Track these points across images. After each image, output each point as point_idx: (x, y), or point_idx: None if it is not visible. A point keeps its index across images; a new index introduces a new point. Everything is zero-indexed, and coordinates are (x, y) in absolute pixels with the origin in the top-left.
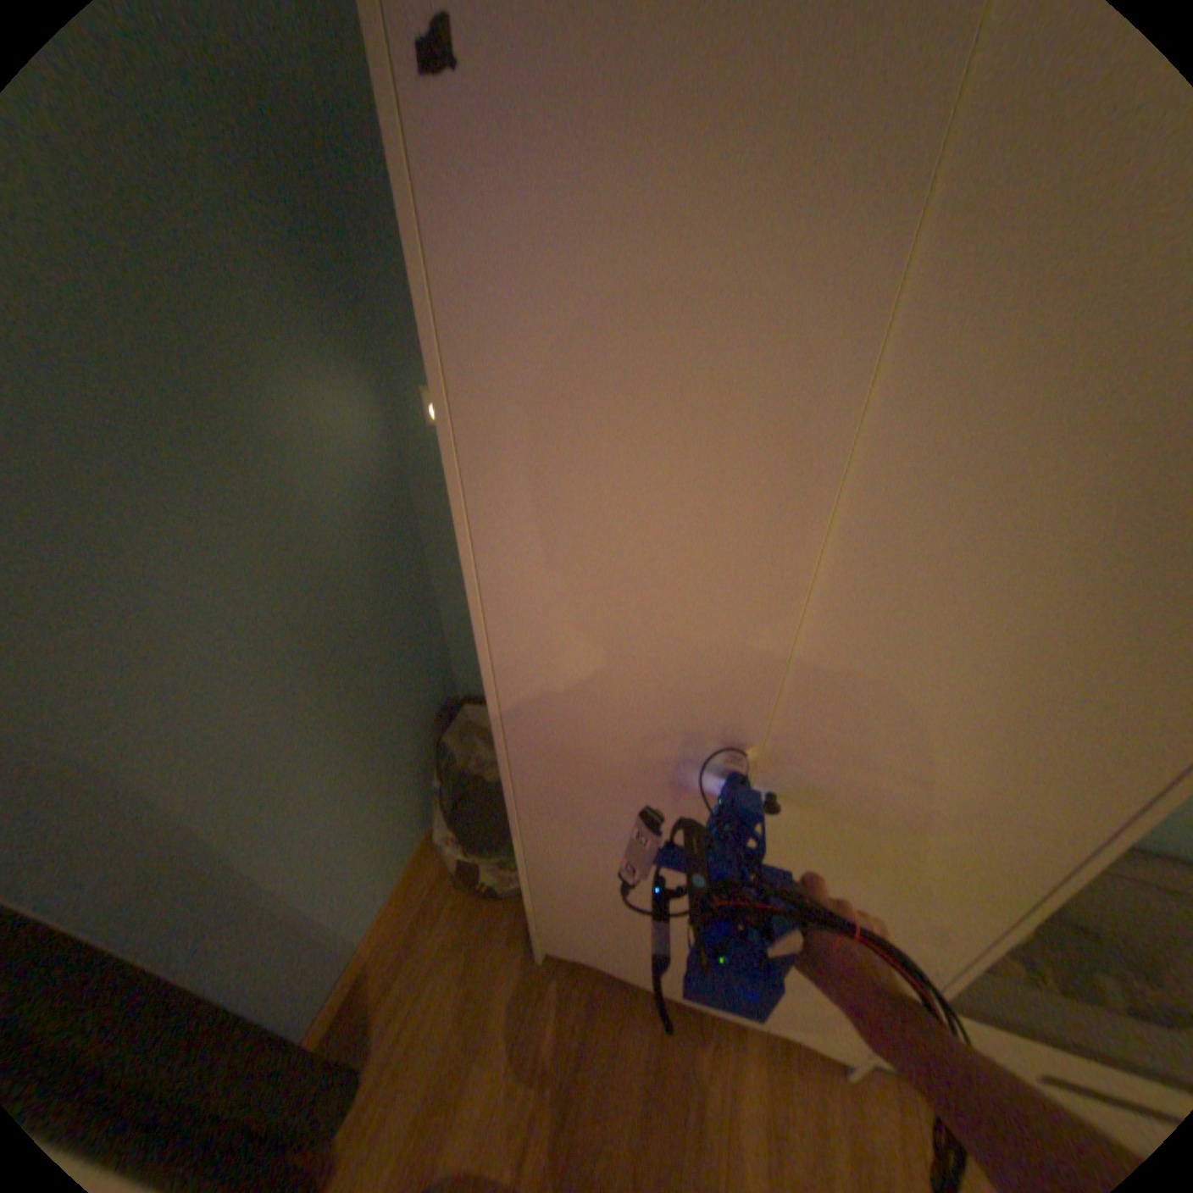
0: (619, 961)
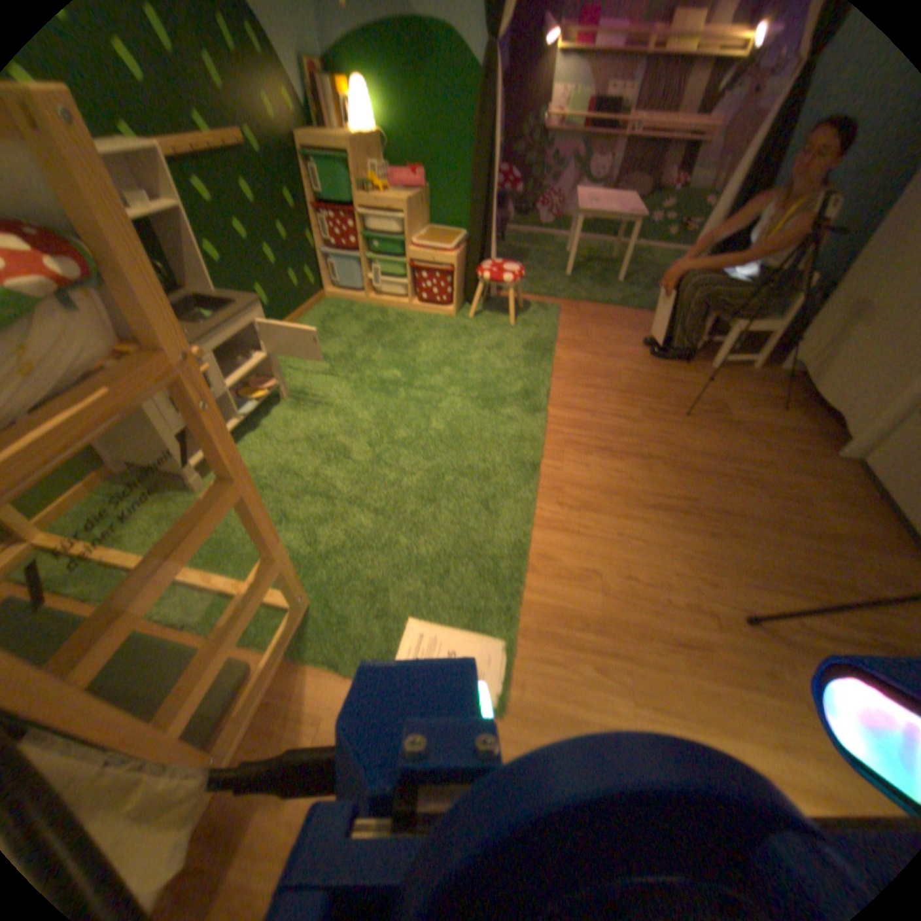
0: (812, 356)
